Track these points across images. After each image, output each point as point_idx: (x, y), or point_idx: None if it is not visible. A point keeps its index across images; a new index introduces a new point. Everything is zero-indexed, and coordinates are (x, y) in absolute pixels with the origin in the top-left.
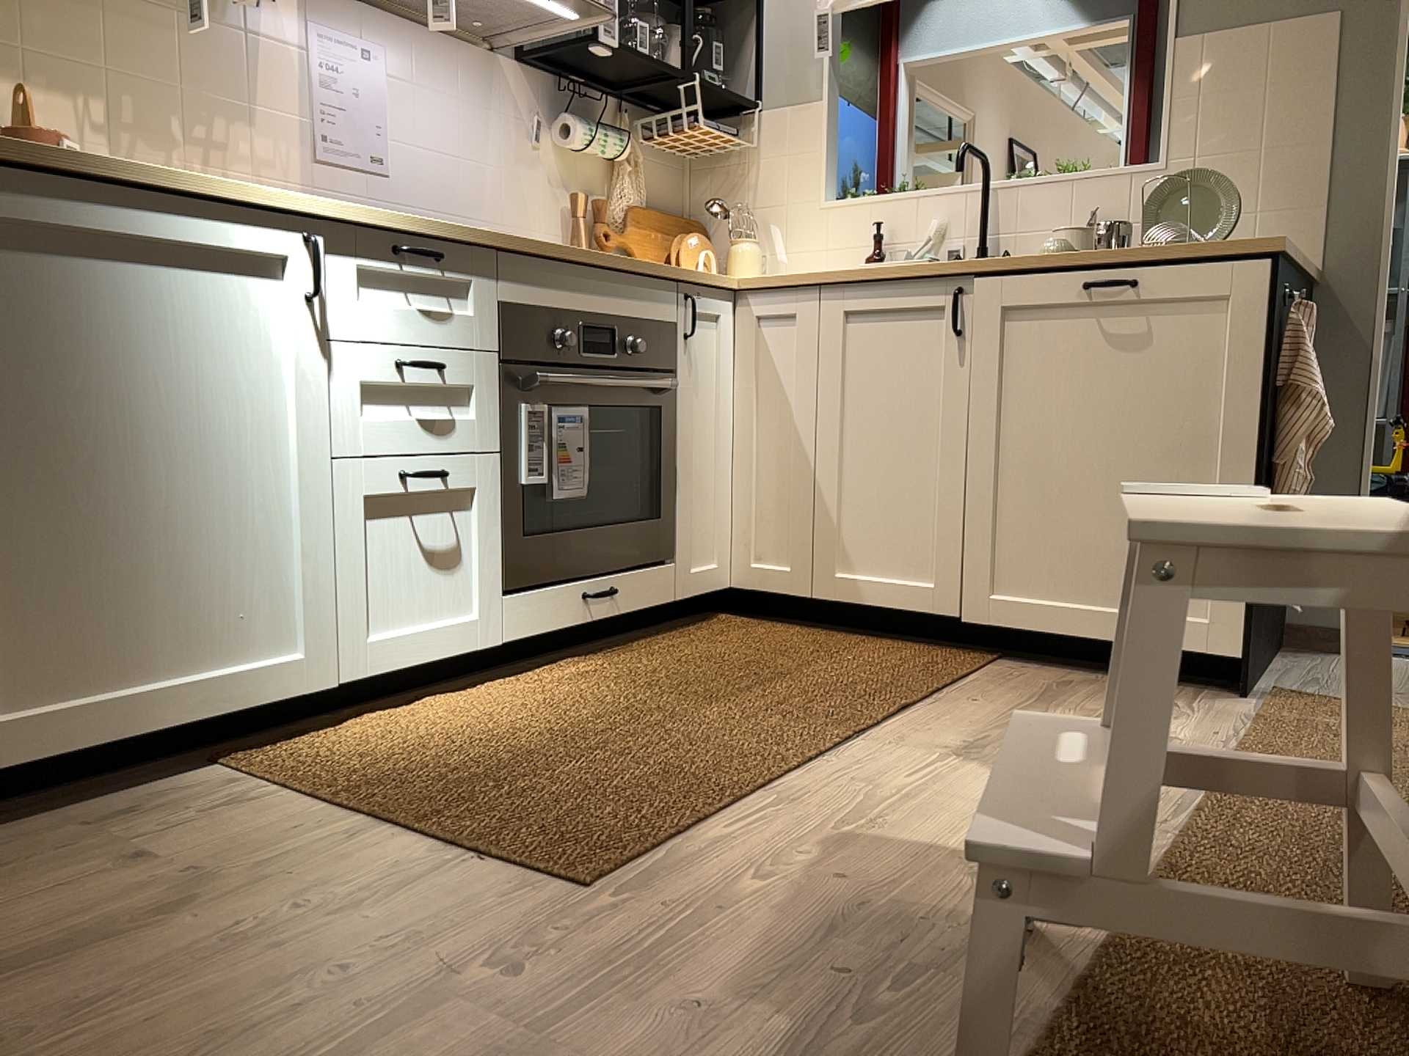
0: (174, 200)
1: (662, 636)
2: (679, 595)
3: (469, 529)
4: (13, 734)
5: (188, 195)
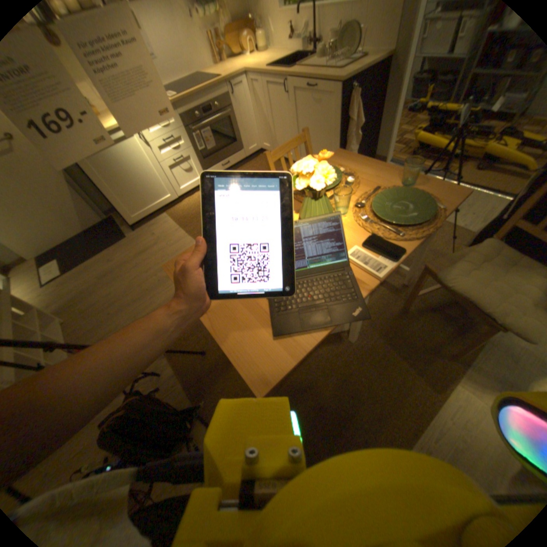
0: (107, 129)
1: (245, 163)
2: (247, 154)
3: (192, 161)
4: (134, 216)
5: (108, 128)
